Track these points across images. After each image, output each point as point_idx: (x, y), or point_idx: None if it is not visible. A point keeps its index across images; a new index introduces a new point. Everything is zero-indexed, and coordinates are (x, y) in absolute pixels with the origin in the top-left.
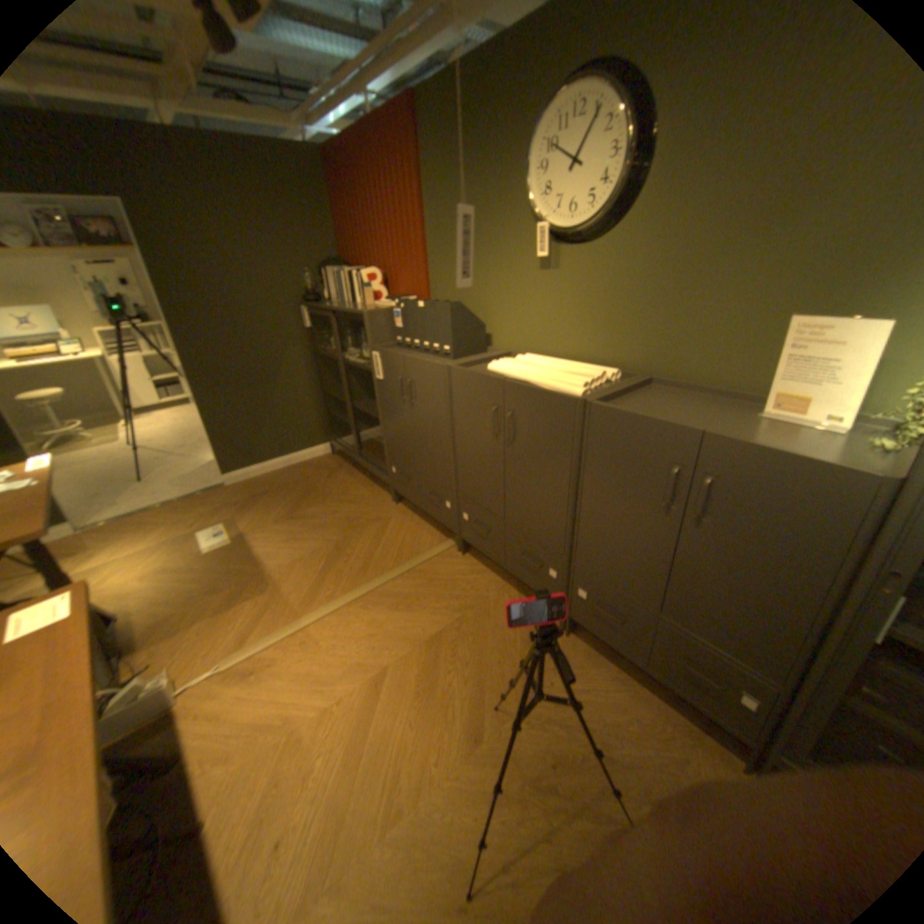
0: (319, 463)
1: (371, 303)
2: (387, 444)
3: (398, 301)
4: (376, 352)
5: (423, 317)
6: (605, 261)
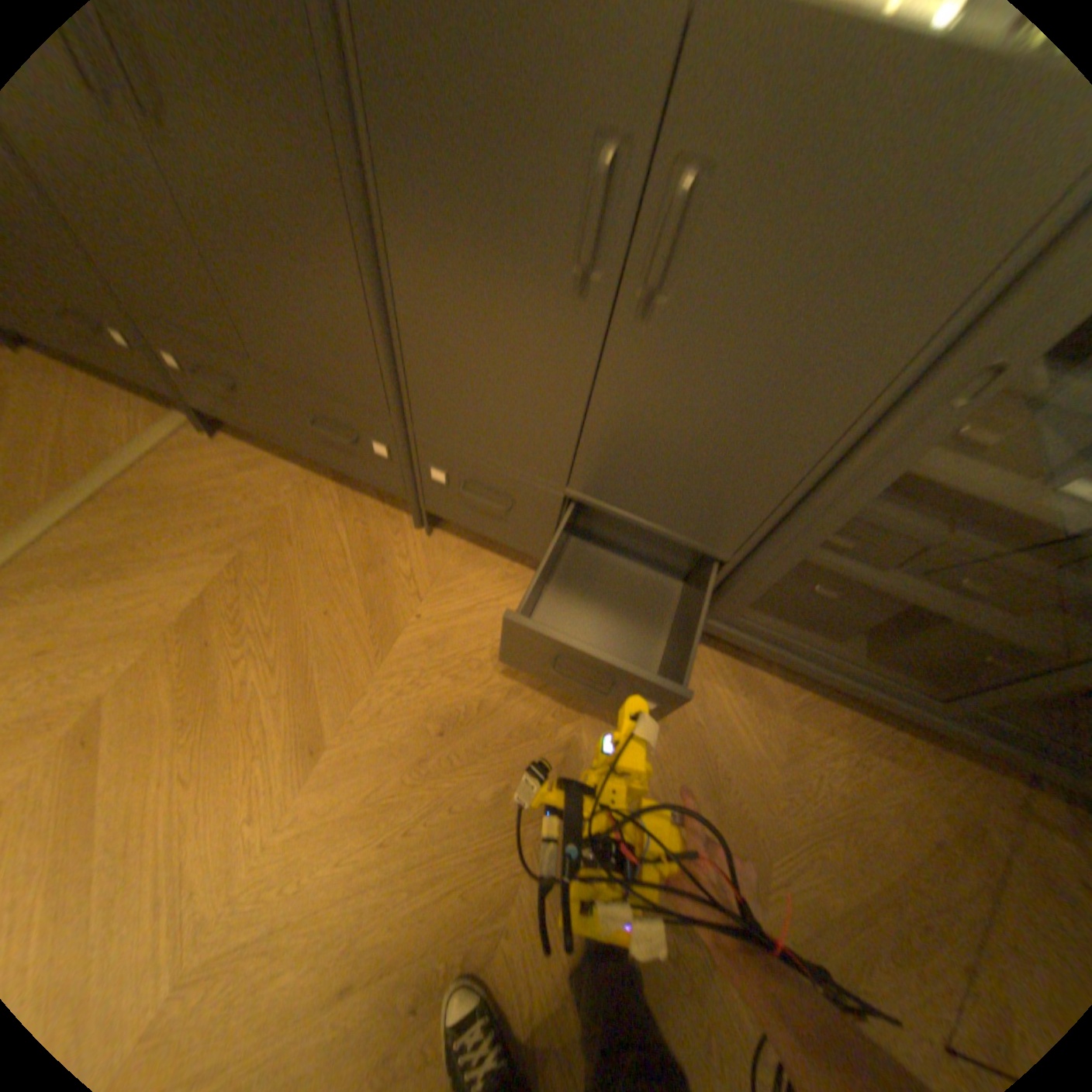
0: None
1: None
2: None
3: None
4: None
5: None
6: None
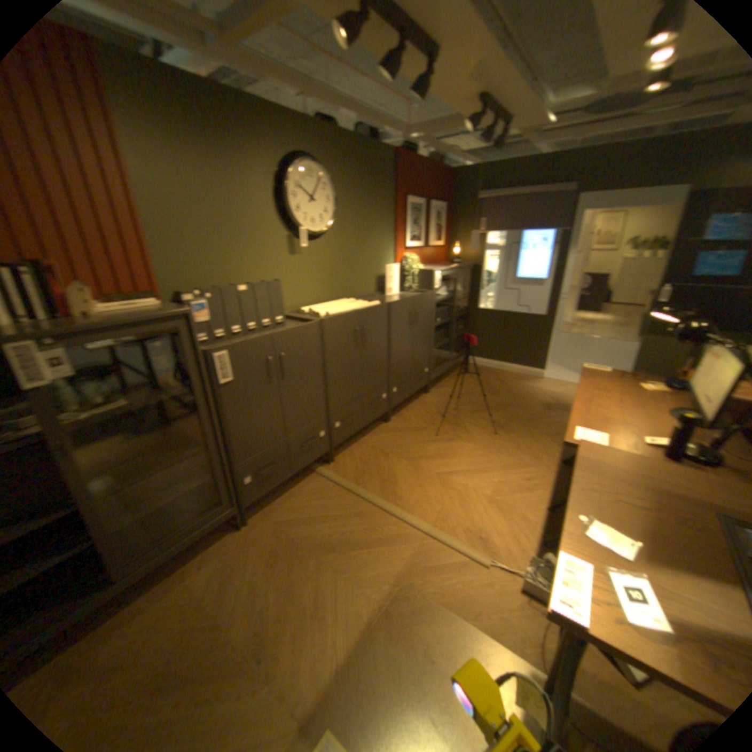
0: None
1: (92, 309)
2: (232, 458)
3: (198, 290)
4: (220, 349)
5: (245, 299)
6: (322, 249)
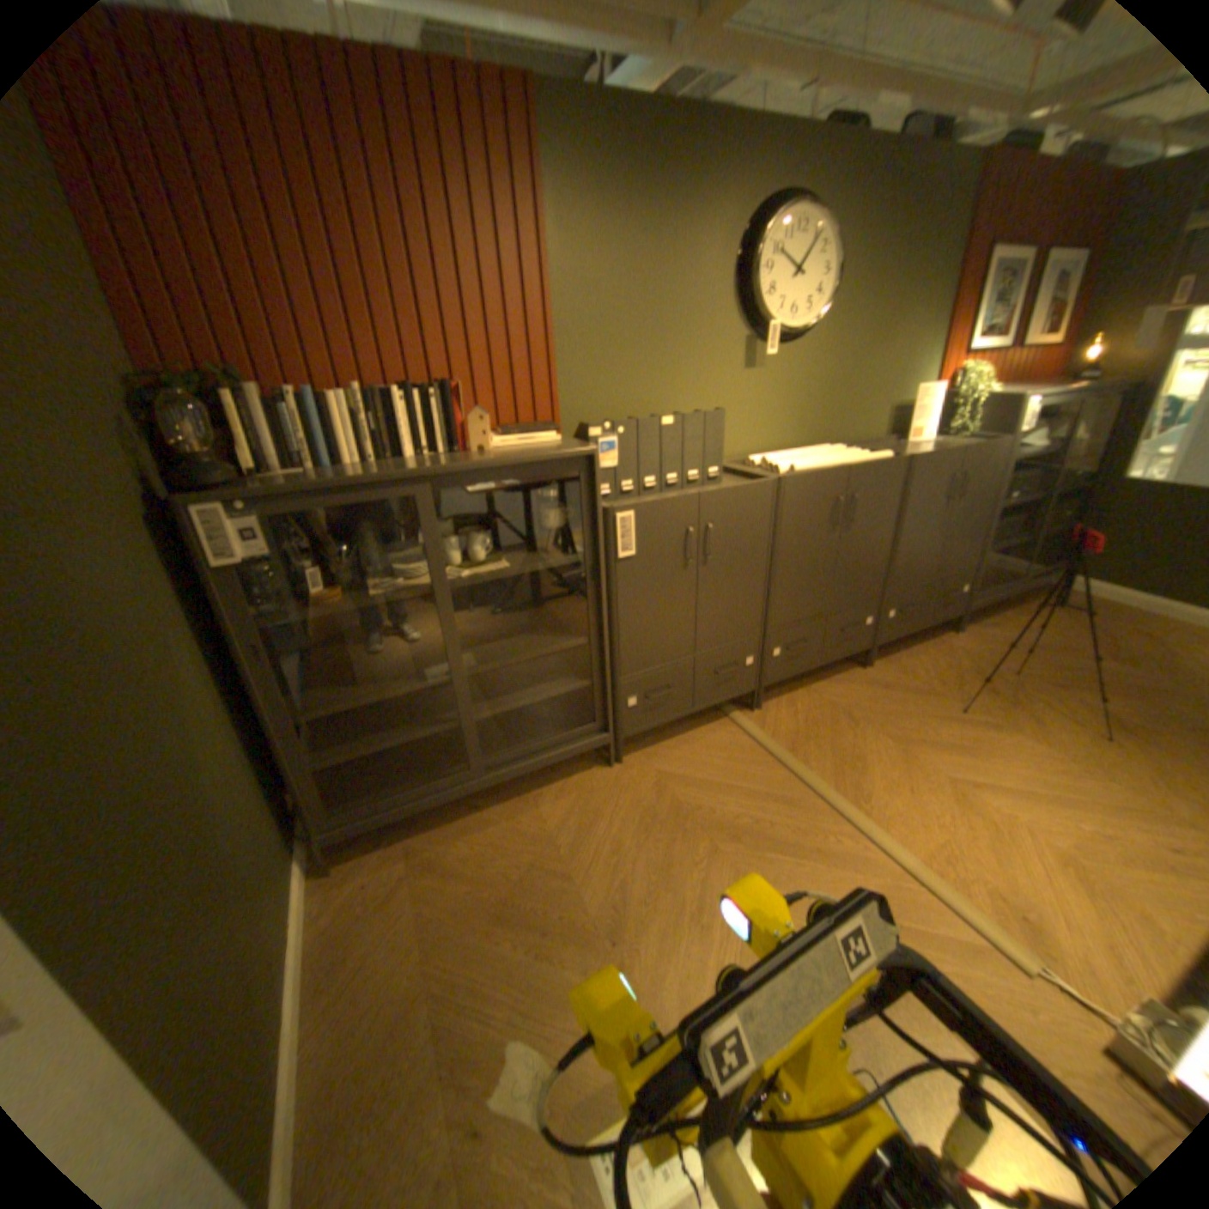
0: (343, 906)
1: (492, 443)
2: (620, 666)
3: (612, 423)
4: (628, 509)
5: (671, 438)
6: (803, 359)
